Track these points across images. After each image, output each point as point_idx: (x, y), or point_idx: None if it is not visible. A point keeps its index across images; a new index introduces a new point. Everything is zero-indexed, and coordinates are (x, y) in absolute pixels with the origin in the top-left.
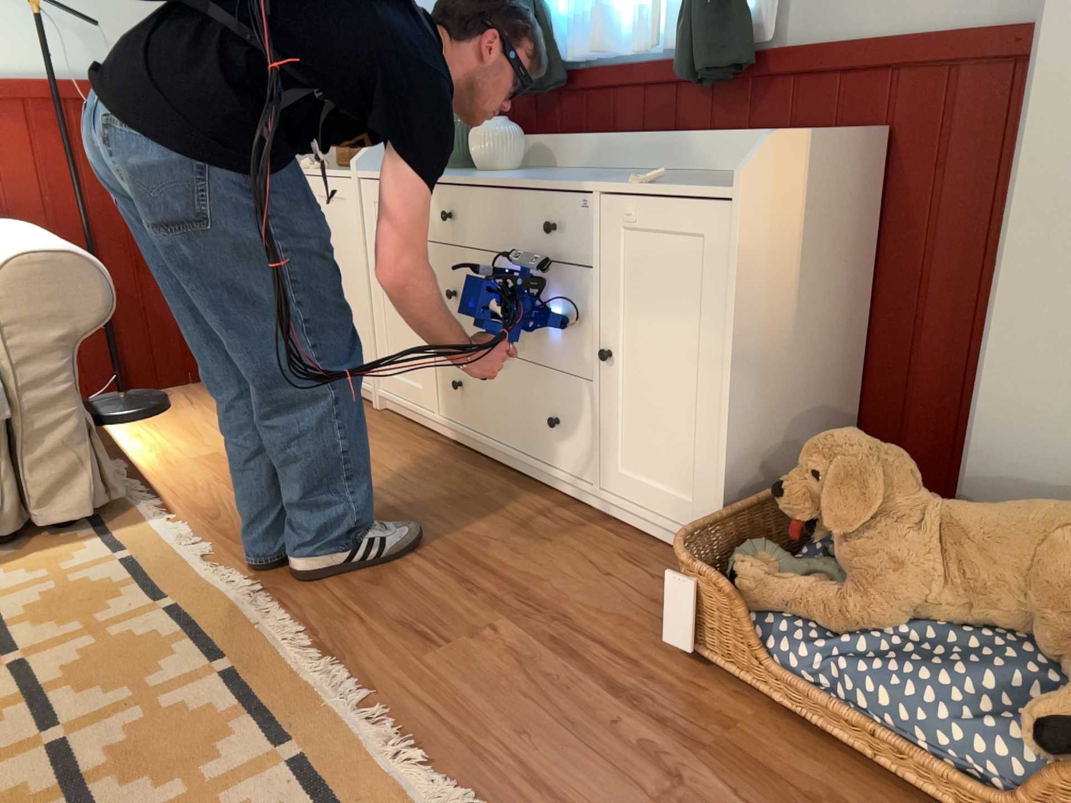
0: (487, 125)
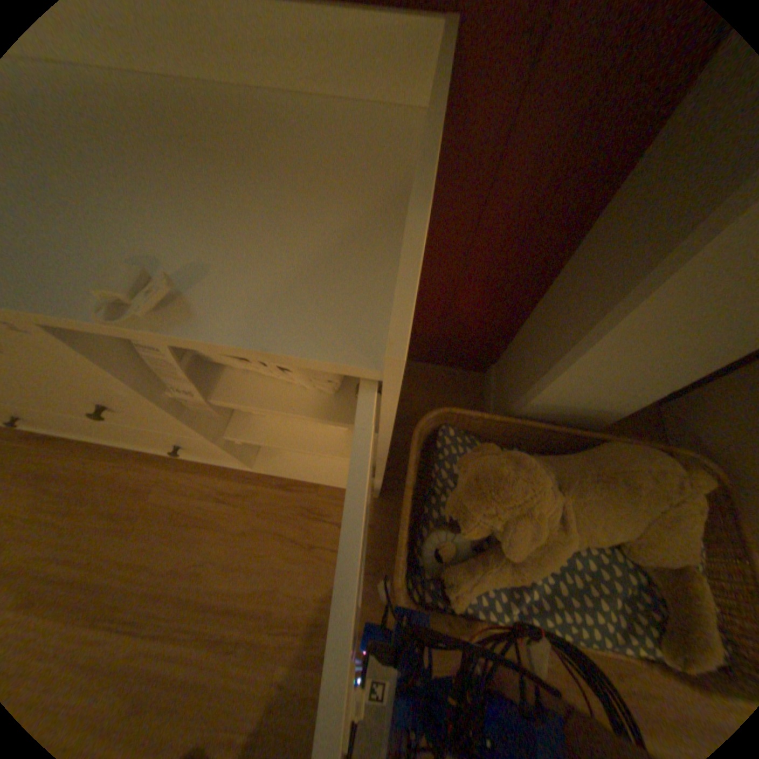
0: None
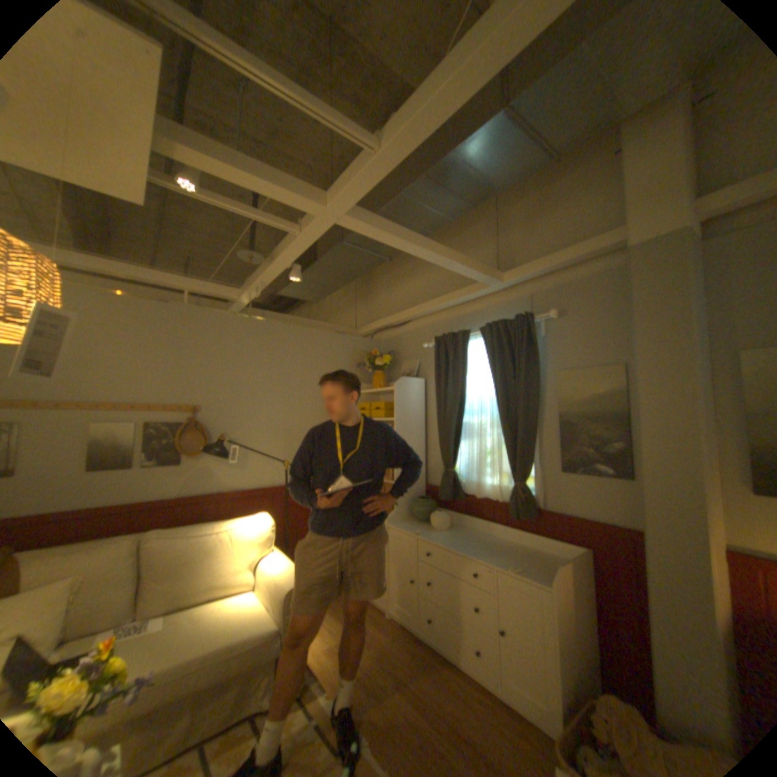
0: (438, 514)
